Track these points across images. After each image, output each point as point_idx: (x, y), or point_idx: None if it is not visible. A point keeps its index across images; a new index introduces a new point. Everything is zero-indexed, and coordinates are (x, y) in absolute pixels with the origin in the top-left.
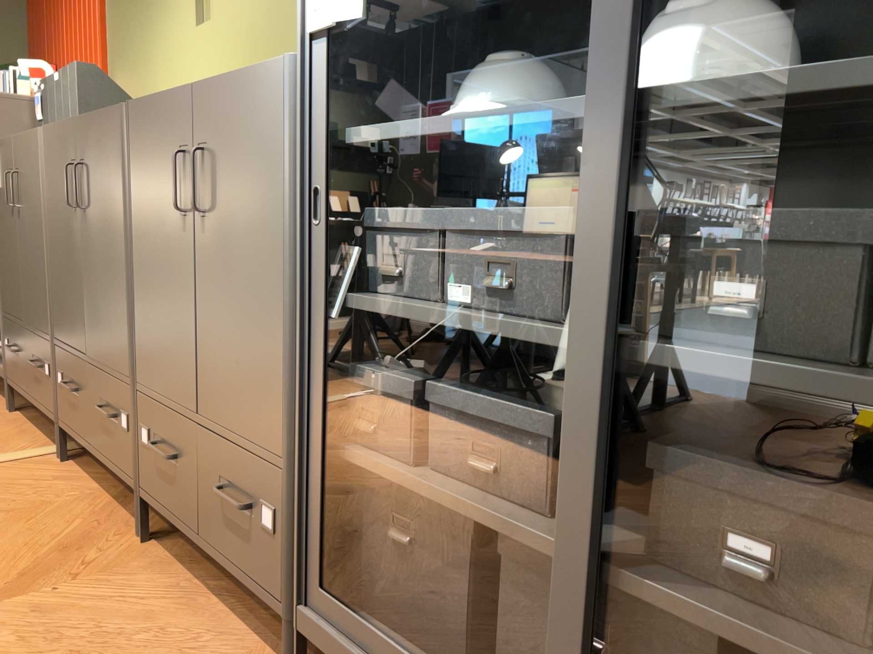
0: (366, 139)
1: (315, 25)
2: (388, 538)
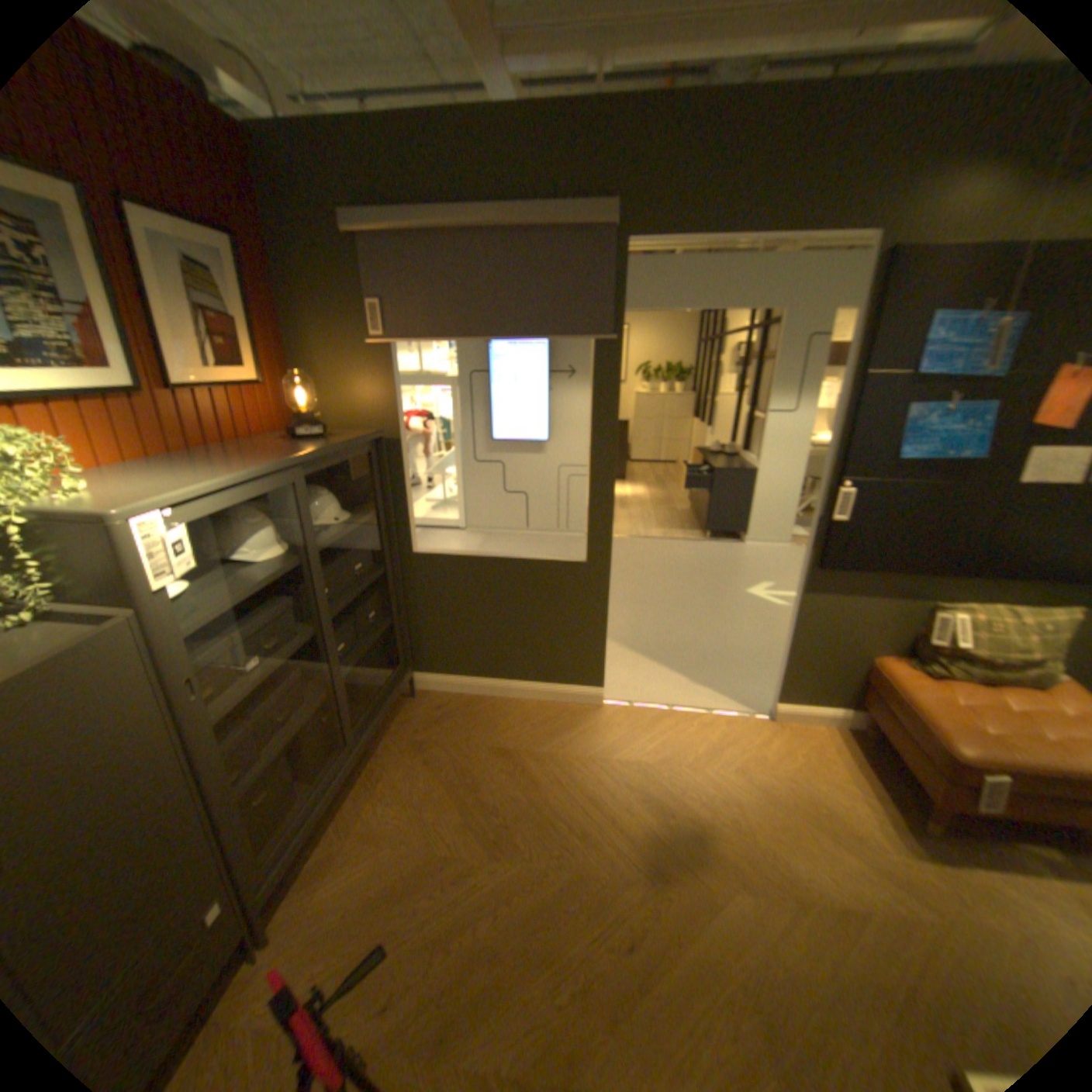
0: (187, 633)
1: (156, 583)
2: (249, 811)
